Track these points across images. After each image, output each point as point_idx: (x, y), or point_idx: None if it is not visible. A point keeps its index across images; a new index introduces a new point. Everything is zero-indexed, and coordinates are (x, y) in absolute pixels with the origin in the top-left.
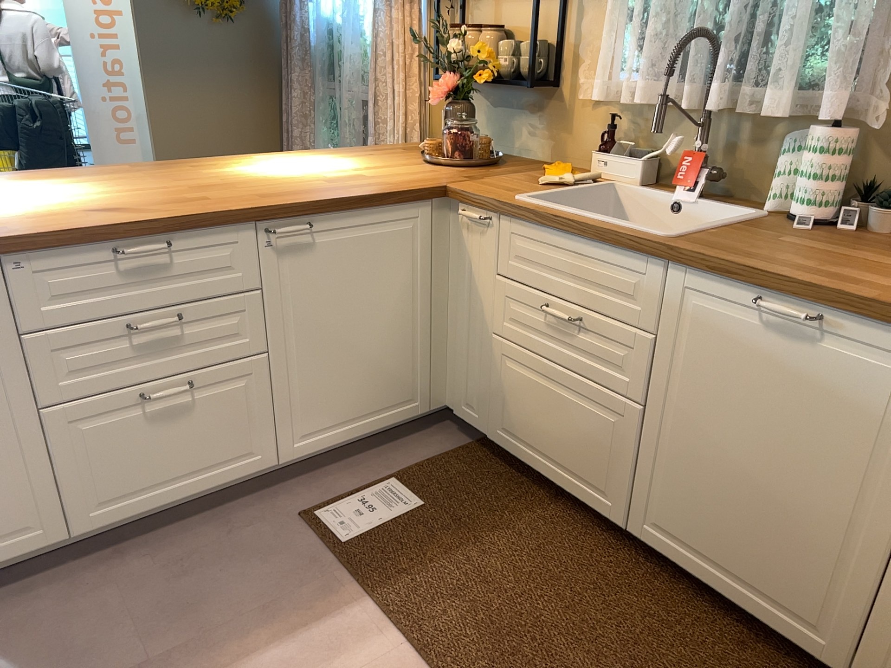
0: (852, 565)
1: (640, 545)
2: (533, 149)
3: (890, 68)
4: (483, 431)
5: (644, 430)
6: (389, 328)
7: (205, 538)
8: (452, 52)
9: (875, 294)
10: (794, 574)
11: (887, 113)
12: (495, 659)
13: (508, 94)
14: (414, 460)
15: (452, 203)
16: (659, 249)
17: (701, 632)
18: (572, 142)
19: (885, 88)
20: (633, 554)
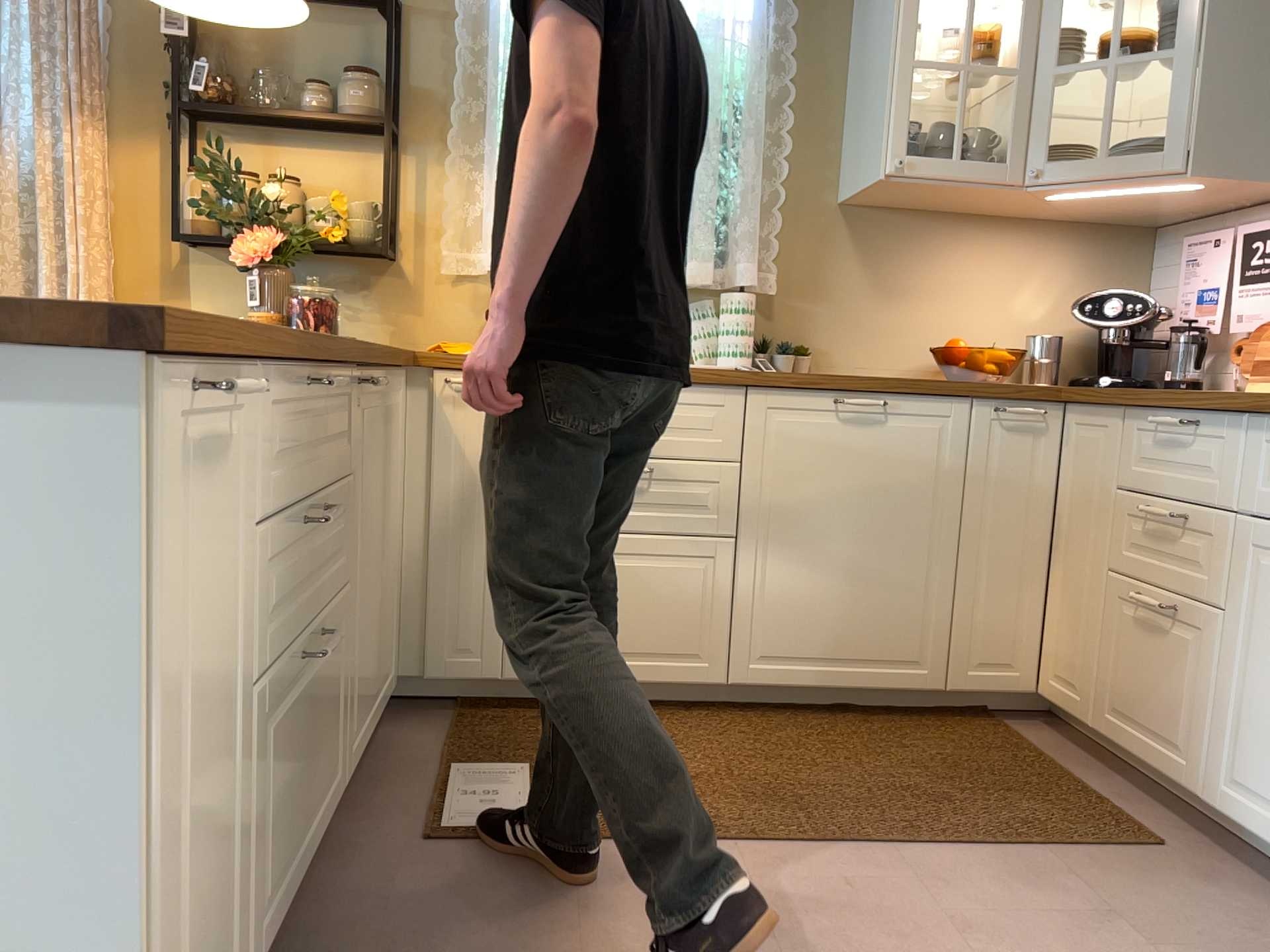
0: (936, 590)
1: (725, 706)
2: (360, 336)
3: (765, 246)
4: (489, 678)
5: (737, 563)
6: (387, 551)
7: (356, 928)
8: (274, 198)
9: (910, 378)
10: (897, 625)
11: (777, 278)
12: (796, 811)
13: (305, 267)
14: (432, 746)
15: (412, 376)
16: (743, 375)
17: (843, 729)
18: (428, 323)
19: (765, 261)
20: (732, 714)
